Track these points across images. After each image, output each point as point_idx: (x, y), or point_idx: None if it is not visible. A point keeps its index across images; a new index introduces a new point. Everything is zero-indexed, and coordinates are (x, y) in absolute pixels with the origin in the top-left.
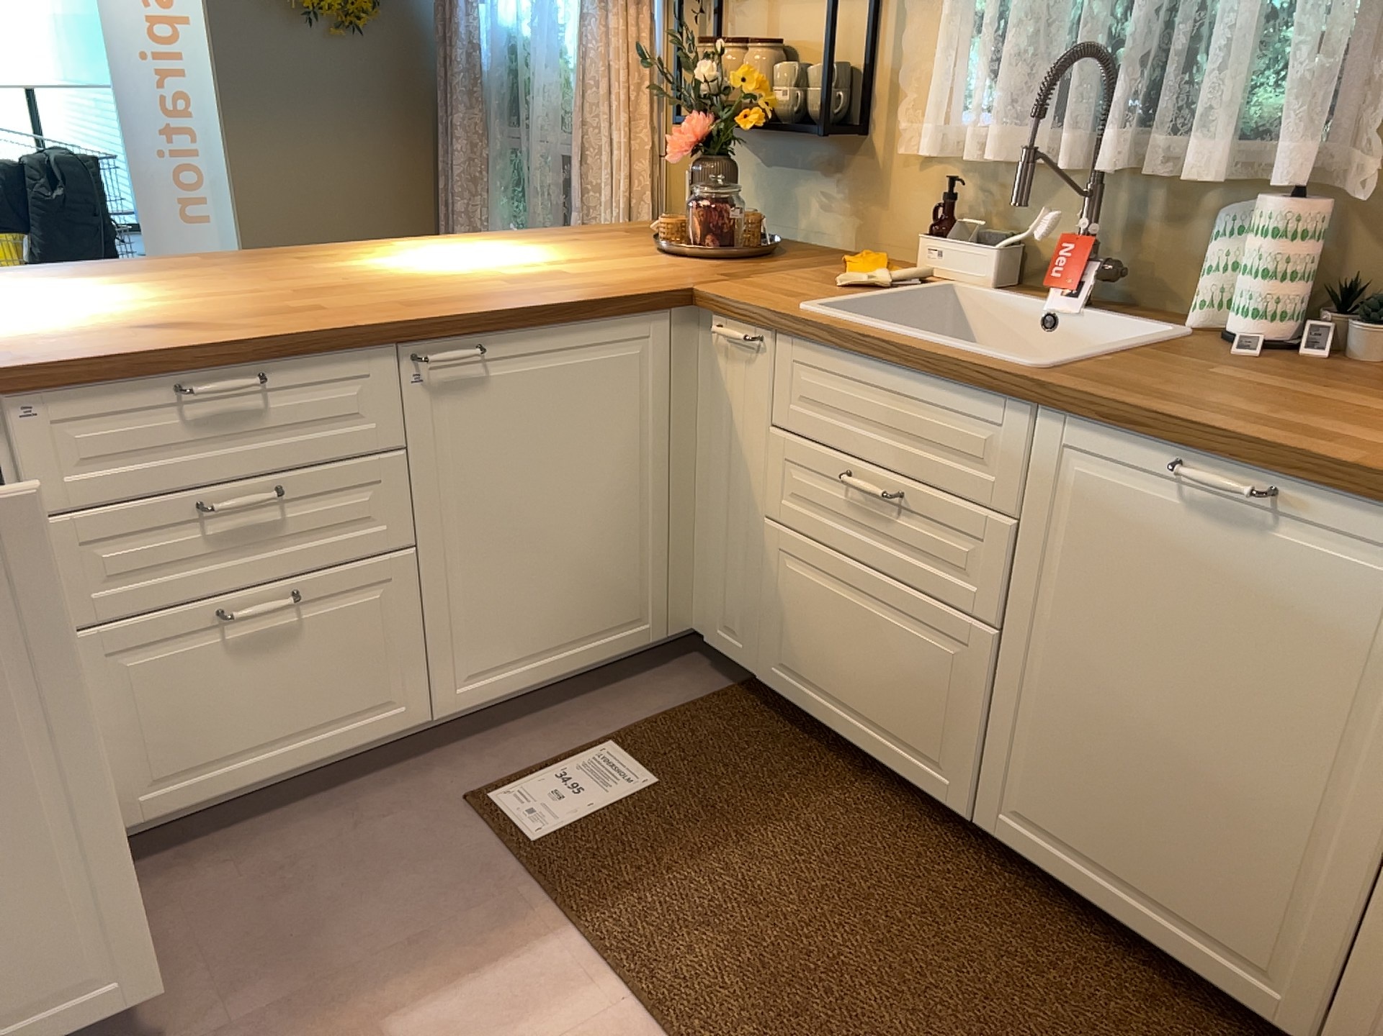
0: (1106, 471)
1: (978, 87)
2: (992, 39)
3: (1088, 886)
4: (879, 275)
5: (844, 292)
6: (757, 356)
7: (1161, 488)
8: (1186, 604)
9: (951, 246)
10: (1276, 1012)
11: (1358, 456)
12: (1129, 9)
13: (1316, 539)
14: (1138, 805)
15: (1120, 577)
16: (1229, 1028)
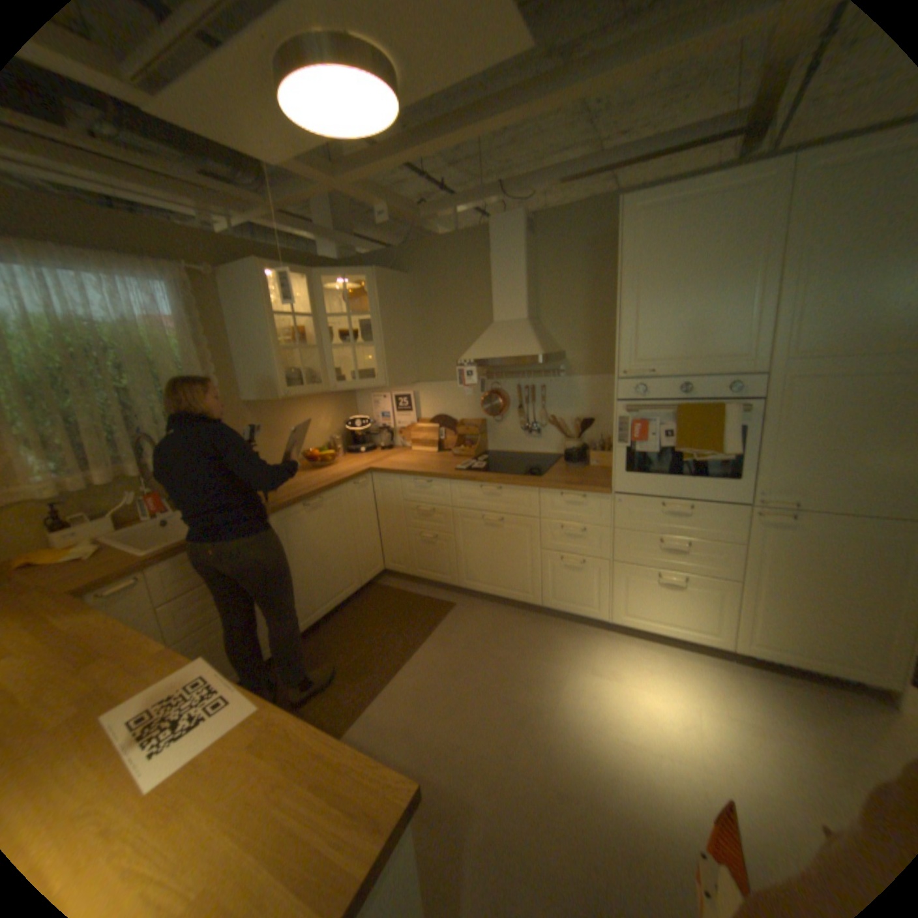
0: (289, 519)
1: (62, 463)
2: (63, 443)
3: (323, 613)
4: (78, 553)
5: (101, 558)
6: (131, 592)
7: (300, 514)
8: (314, 532)
9: (79, 530)
10: (356, 588)
11: (322, 485)
12: (116, 422)
13: (327, 502)
14: (323, 582)
15: (301, 539)
16: (348, 606)
